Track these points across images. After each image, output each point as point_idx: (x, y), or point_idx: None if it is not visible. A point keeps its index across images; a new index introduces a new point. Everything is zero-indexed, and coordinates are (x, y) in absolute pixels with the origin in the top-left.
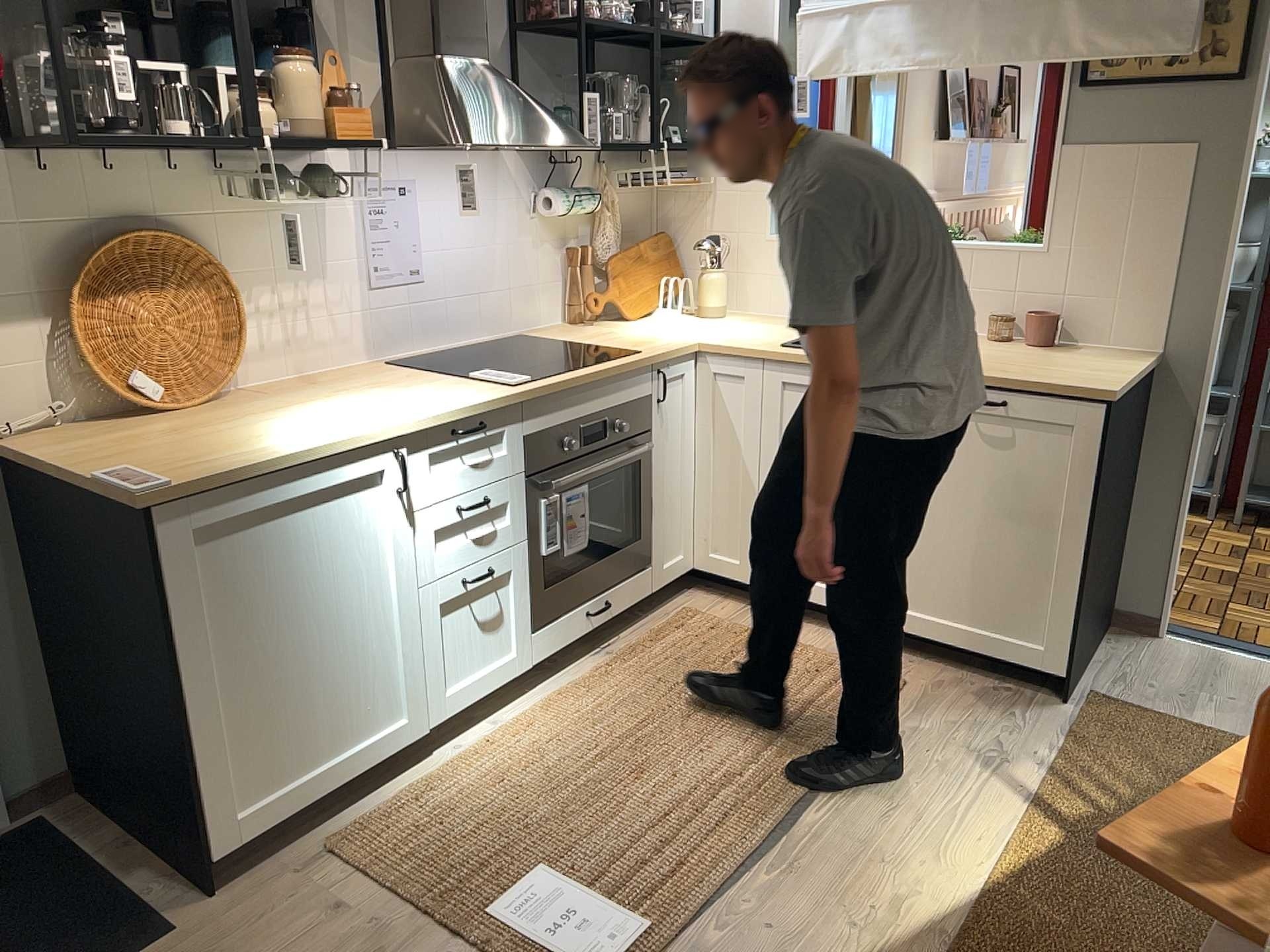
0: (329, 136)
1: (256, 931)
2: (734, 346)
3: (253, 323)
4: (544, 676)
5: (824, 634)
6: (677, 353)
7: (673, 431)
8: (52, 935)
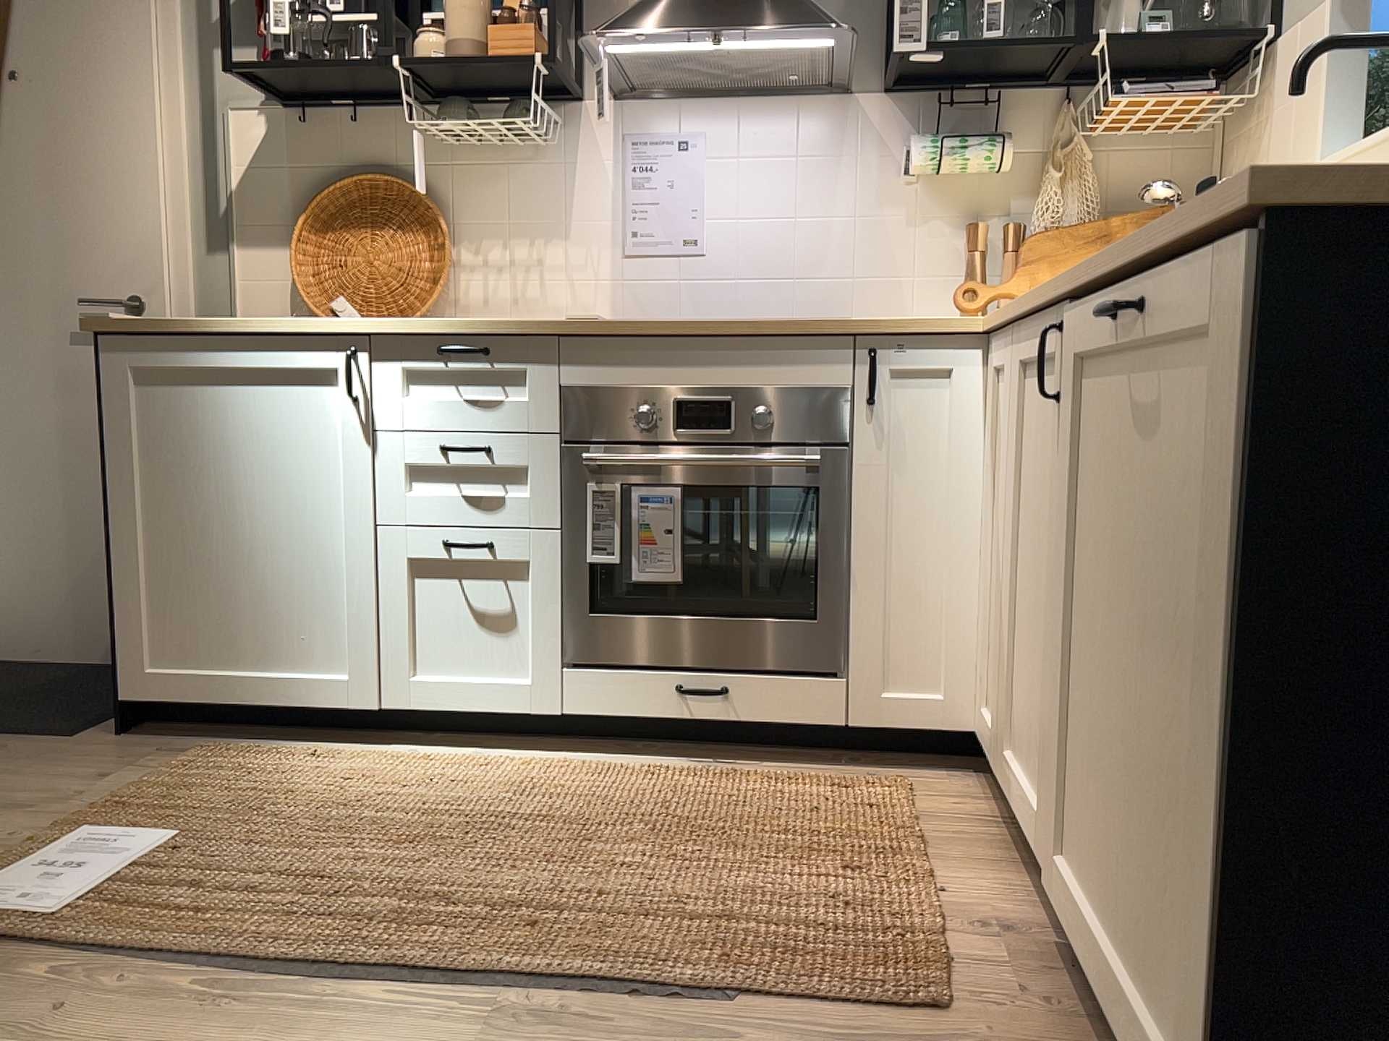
0: (481, 56)
1: (67, 760)
2: (999, 315)
3: (475, 274)
4: (610, 752)
5: (1017, 896)
6: (914, 328)
7: (919, 464)
8: (62, 708)
